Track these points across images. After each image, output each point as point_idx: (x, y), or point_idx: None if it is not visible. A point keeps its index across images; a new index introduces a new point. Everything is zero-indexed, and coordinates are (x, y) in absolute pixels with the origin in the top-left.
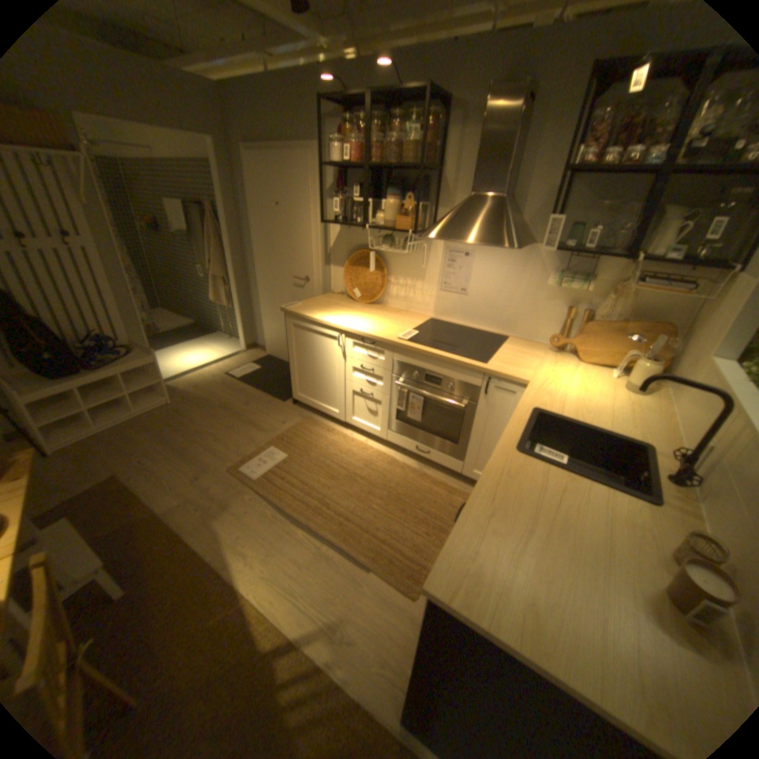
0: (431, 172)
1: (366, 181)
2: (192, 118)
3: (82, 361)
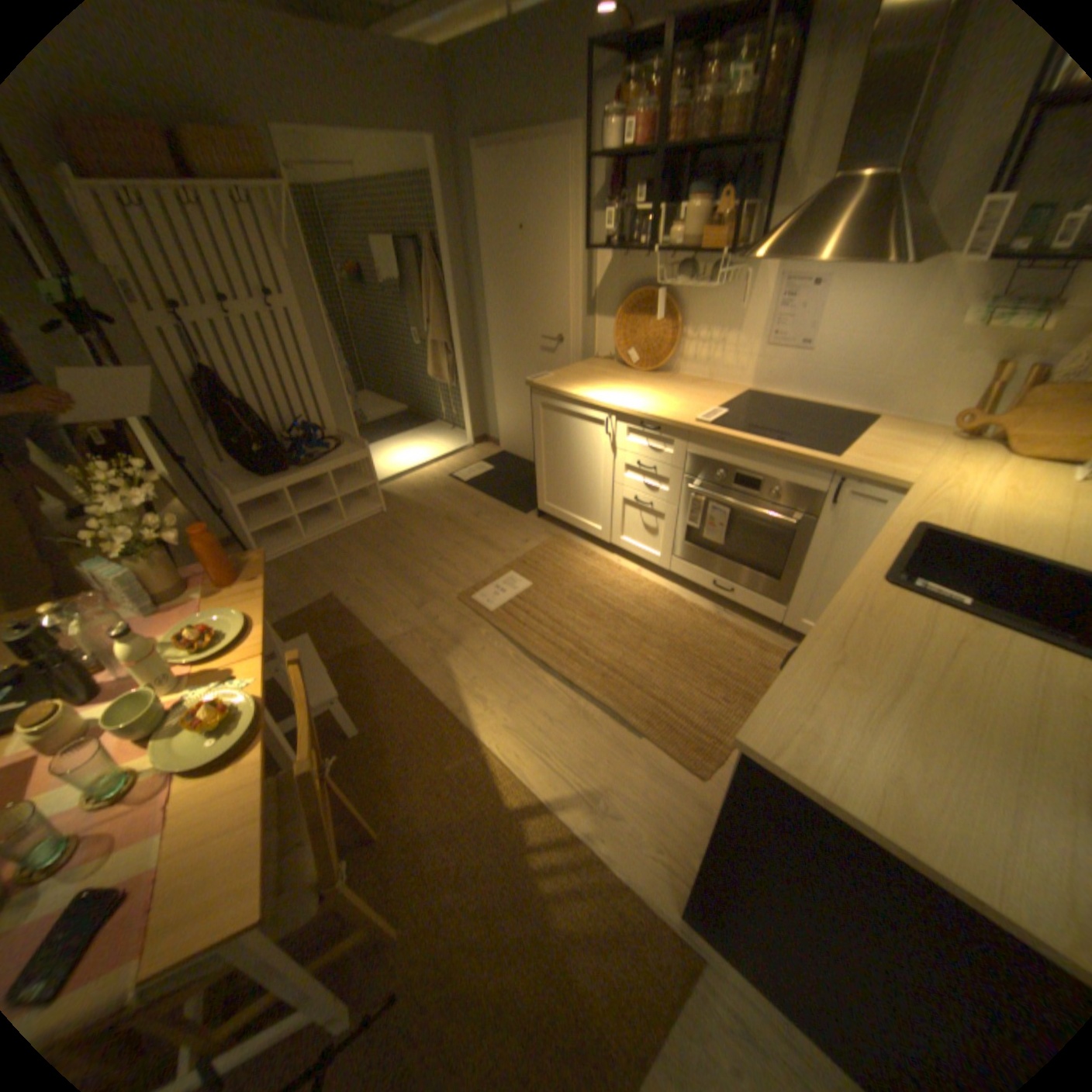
0: (765, 146)
1: (656, 175)
2: (405, 110)
3: (288, 456)
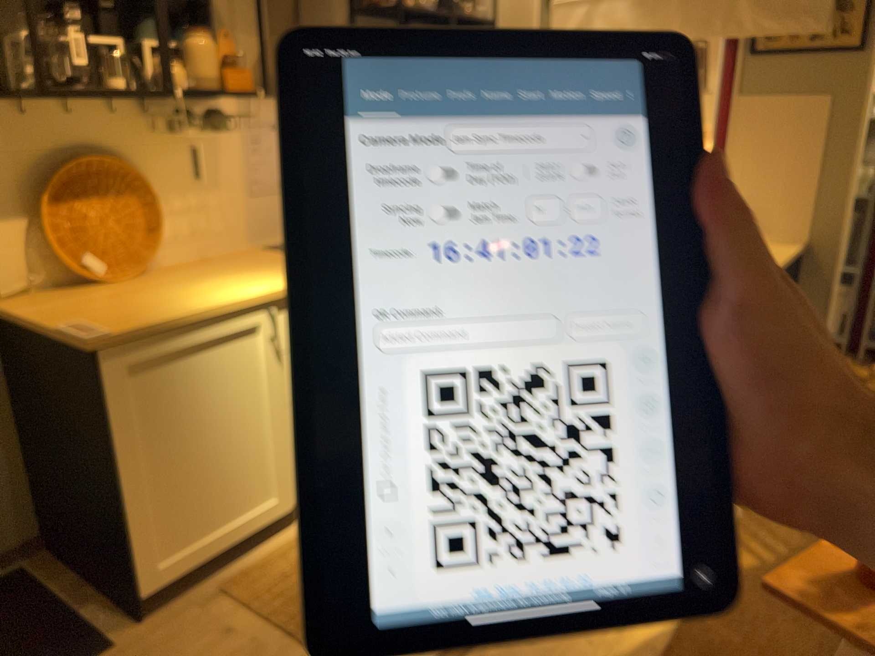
0: None
1: None
2: None
3: None
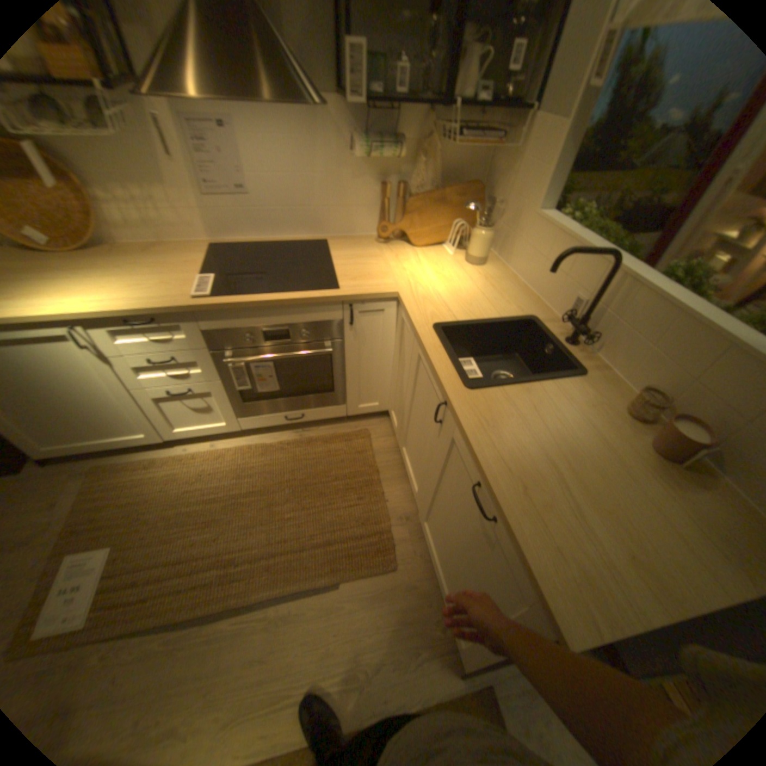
0: None
1: None
2: None
3: None
